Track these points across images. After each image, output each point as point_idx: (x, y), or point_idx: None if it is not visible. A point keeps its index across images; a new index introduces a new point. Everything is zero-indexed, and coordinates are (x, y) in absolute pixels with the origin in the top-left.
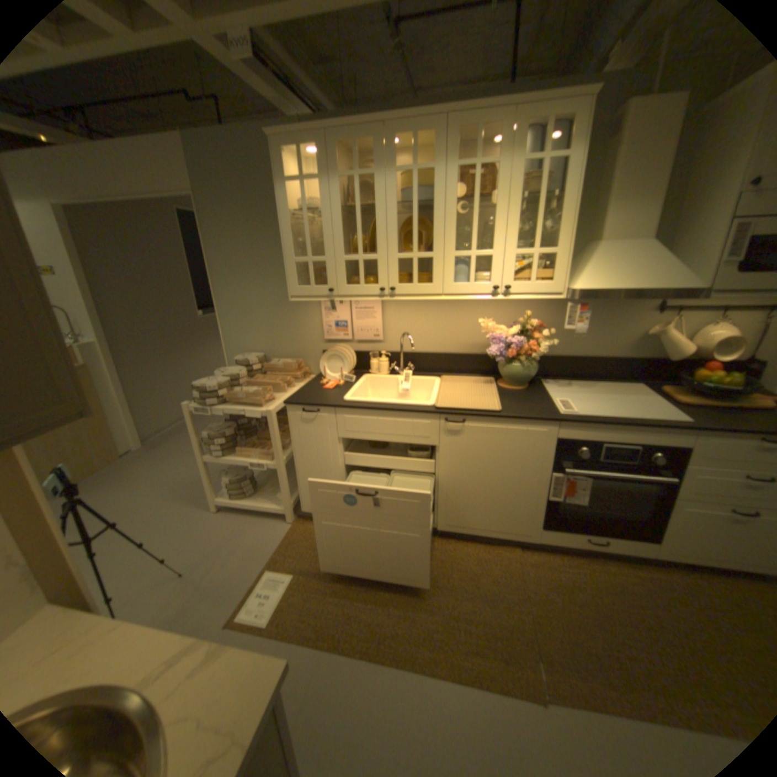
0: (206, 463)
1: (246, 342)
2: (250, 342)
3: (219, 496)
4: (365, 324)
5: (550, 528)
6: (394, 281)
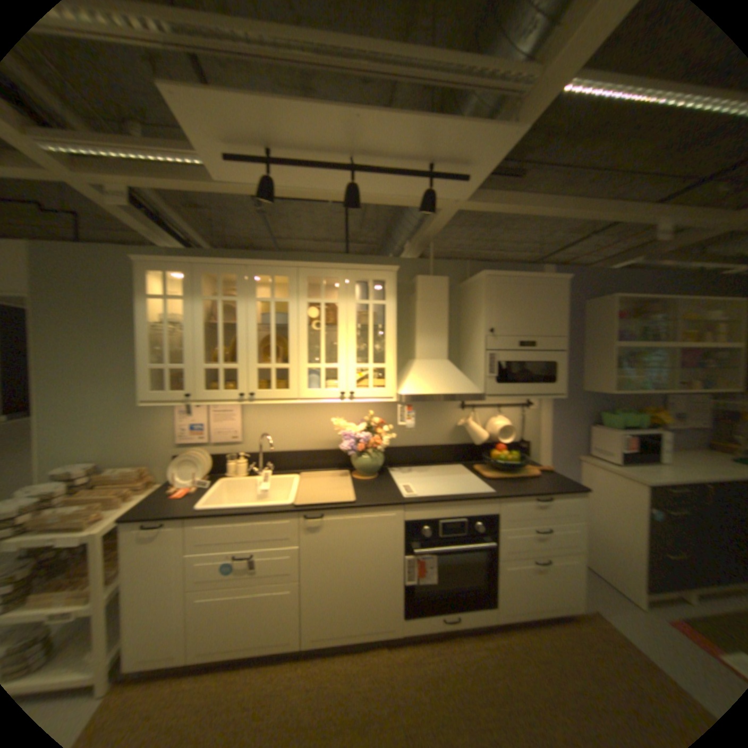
0: None
1: (67, 451)
2: (73, 451)
3: None
4: (222, 426)
5: (409, 615)
6: (252, 387)
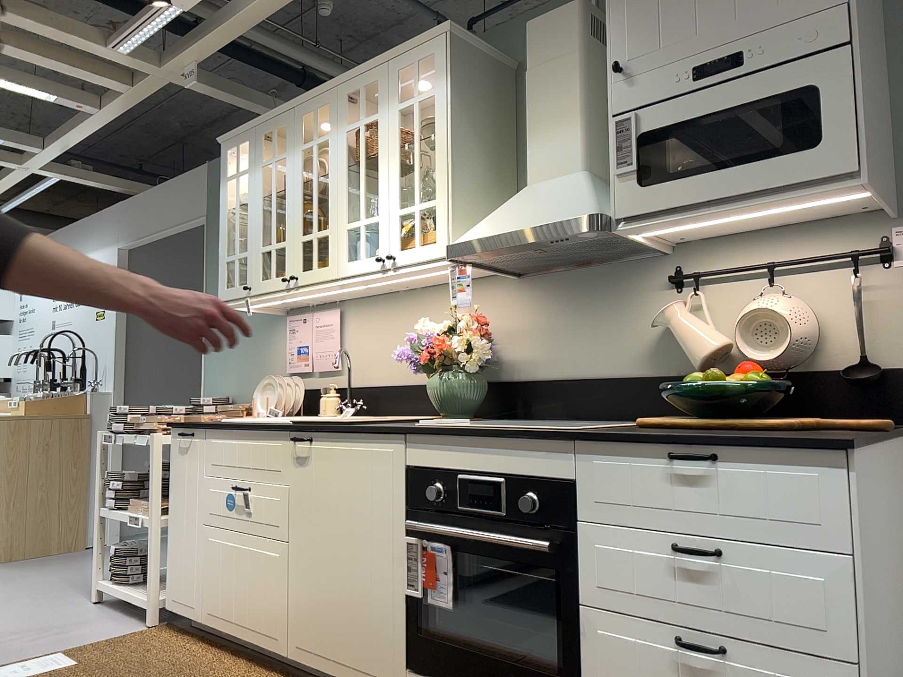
0: (103, 518)
1: (221, 383)
2: (224, 382)
3: (108, 578)
4: (322, 346)
5: (414, 663)
6: (296, 268)
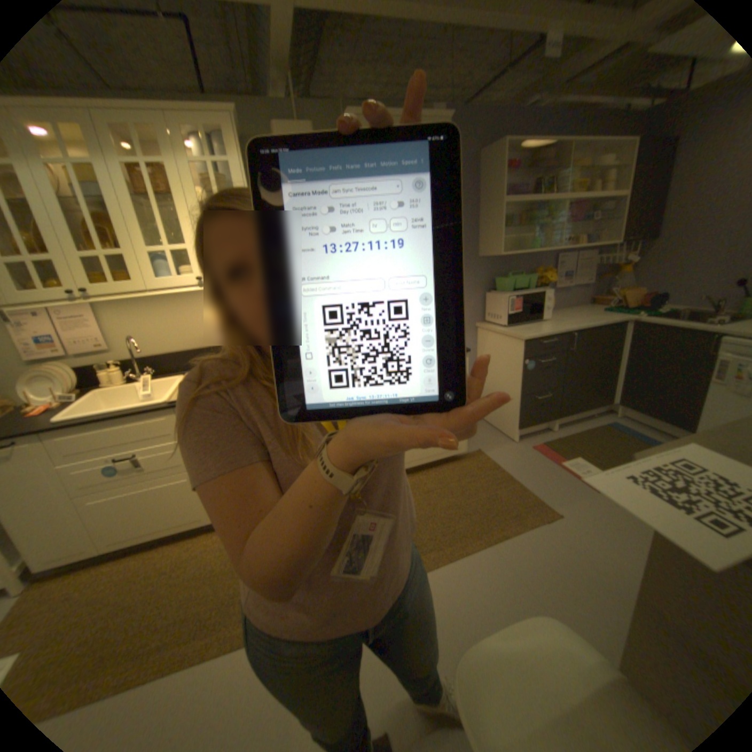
0: None
1: None
2: None
3: None
4: (79, 334)
5: None
6: (83, 281)
